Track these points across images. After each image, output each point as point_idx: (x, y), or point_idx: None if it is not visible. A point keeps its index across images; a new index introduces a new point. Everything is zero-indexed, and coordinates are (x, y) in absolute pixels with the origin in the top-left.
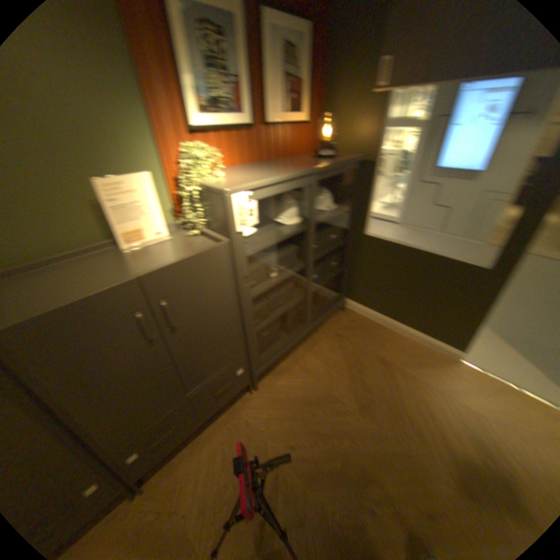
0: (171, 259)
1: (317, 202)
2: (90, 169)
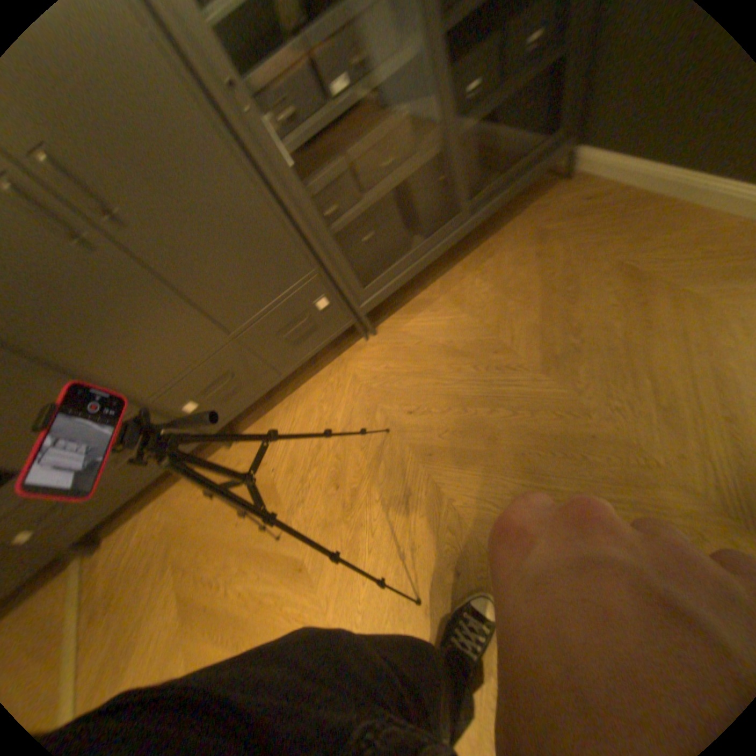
0: None
1: None
2: None
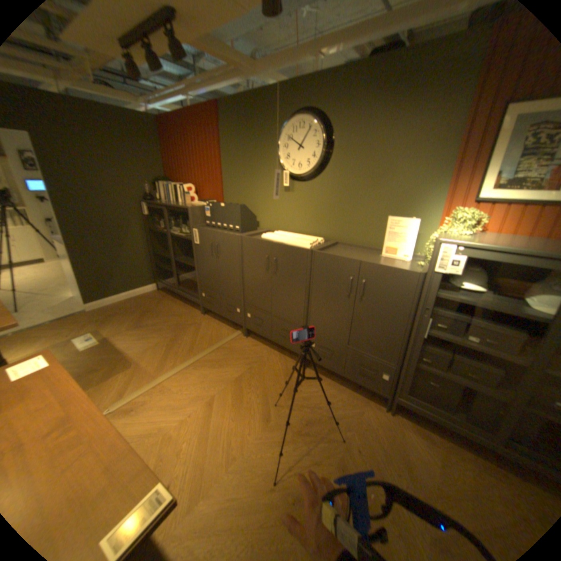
0: (383, 264)
1: None
2: (400, 214)
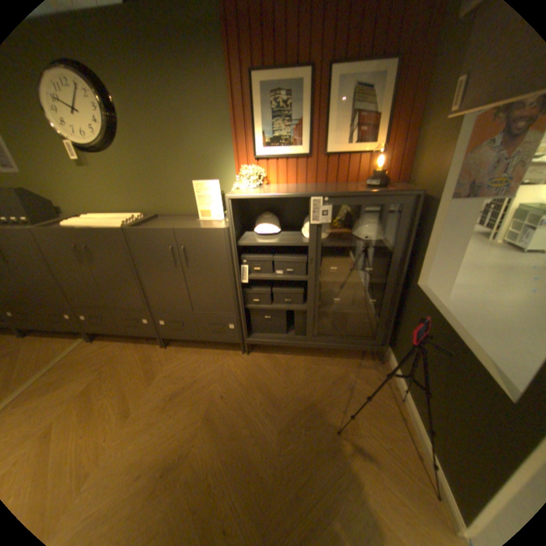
0: (193, 227)
1: (360, 231)
2: (204, 177)
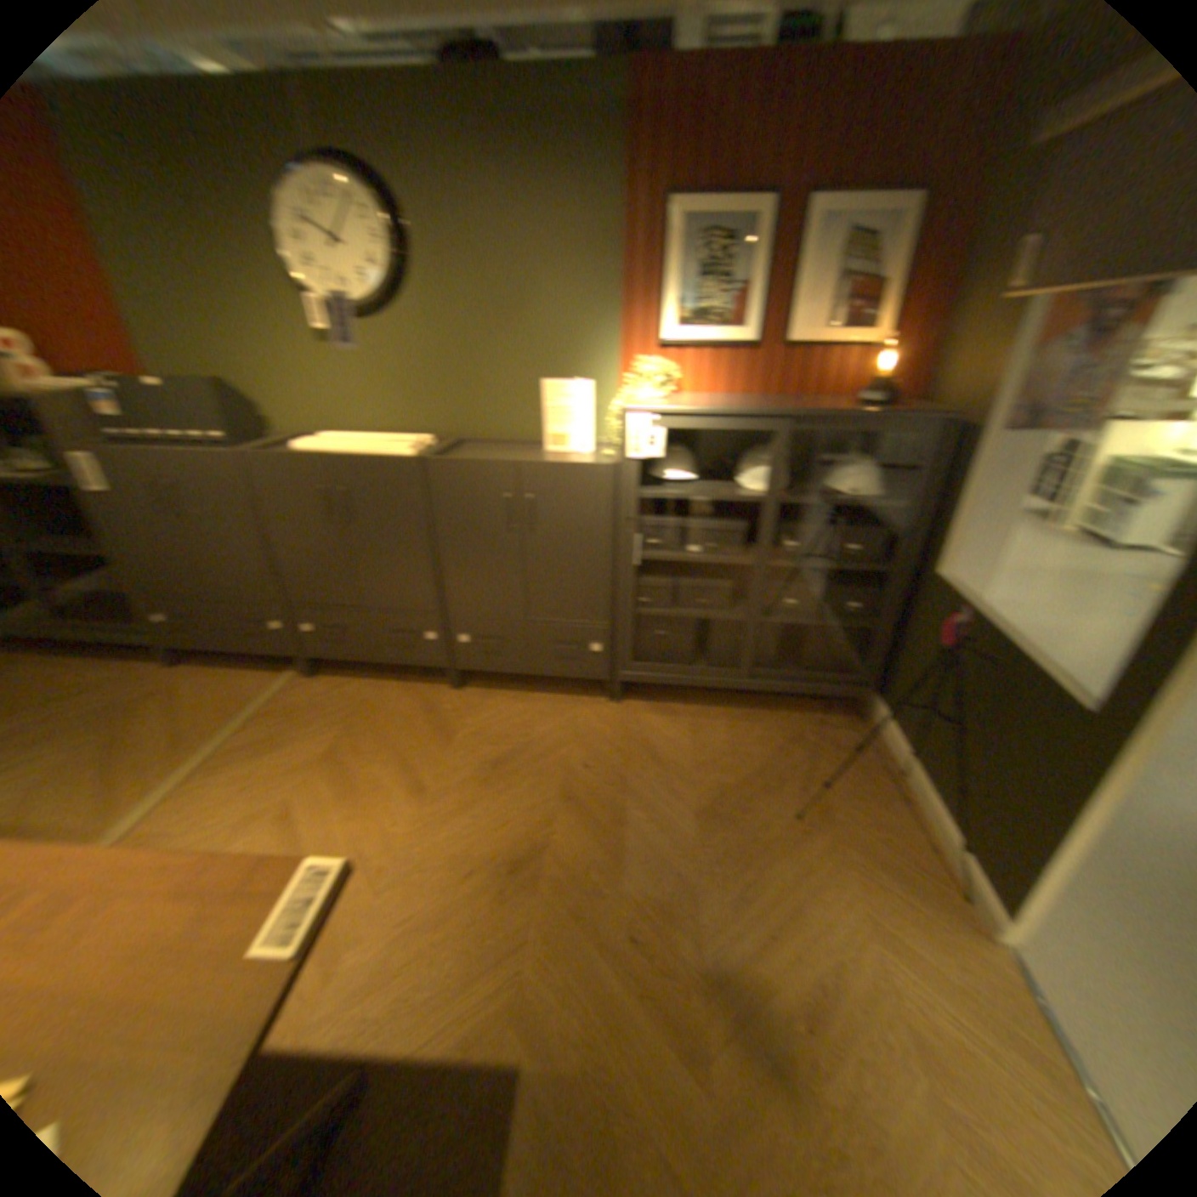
0: (555, 461)
1: (843, 479)
2: (561, 374)
